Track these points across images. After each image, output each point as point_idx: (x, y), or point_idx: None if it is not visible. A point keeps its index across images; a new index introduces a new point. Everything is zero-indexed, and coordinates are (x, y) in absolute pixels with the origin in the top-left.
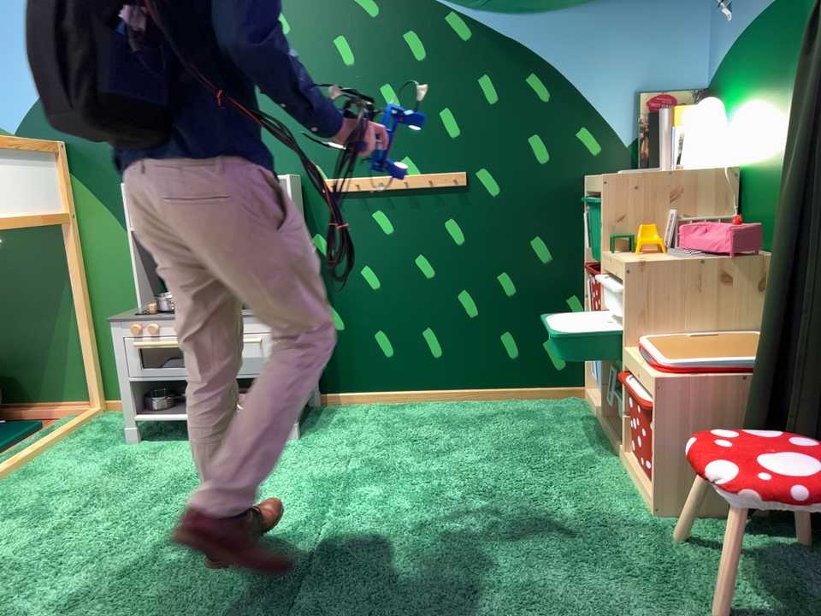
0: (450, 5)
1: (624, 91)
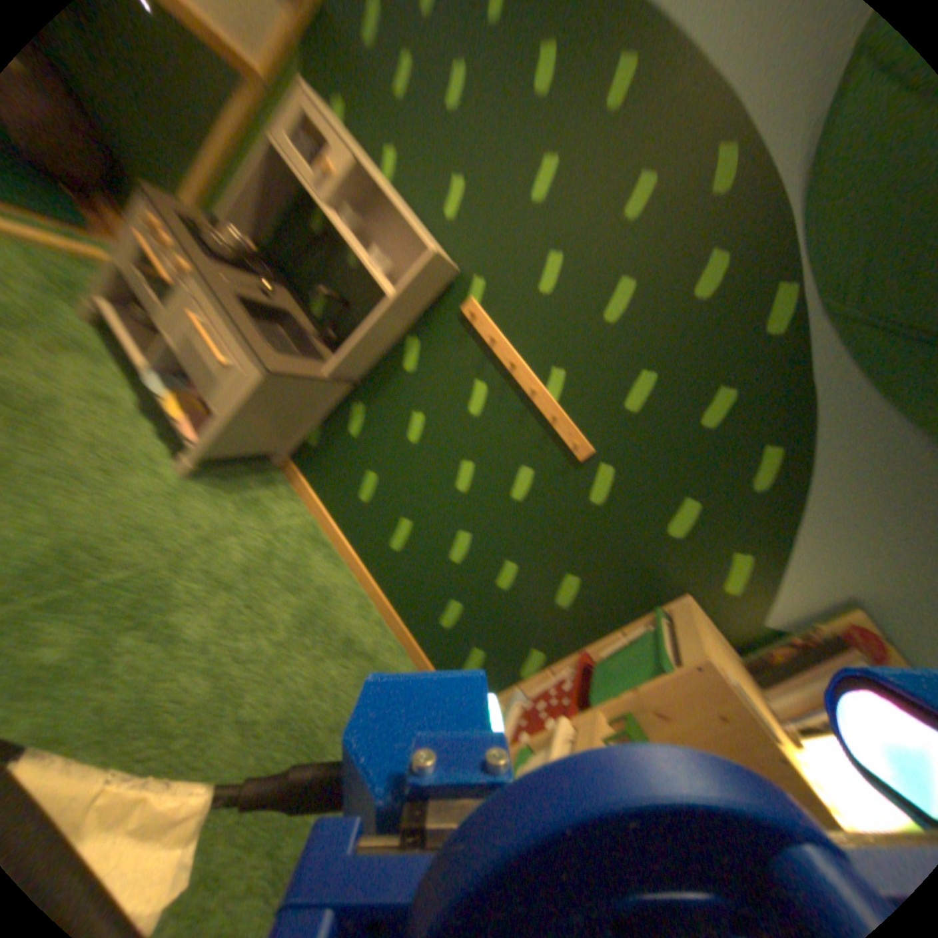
0: (807, 276)
1: (848, 584)
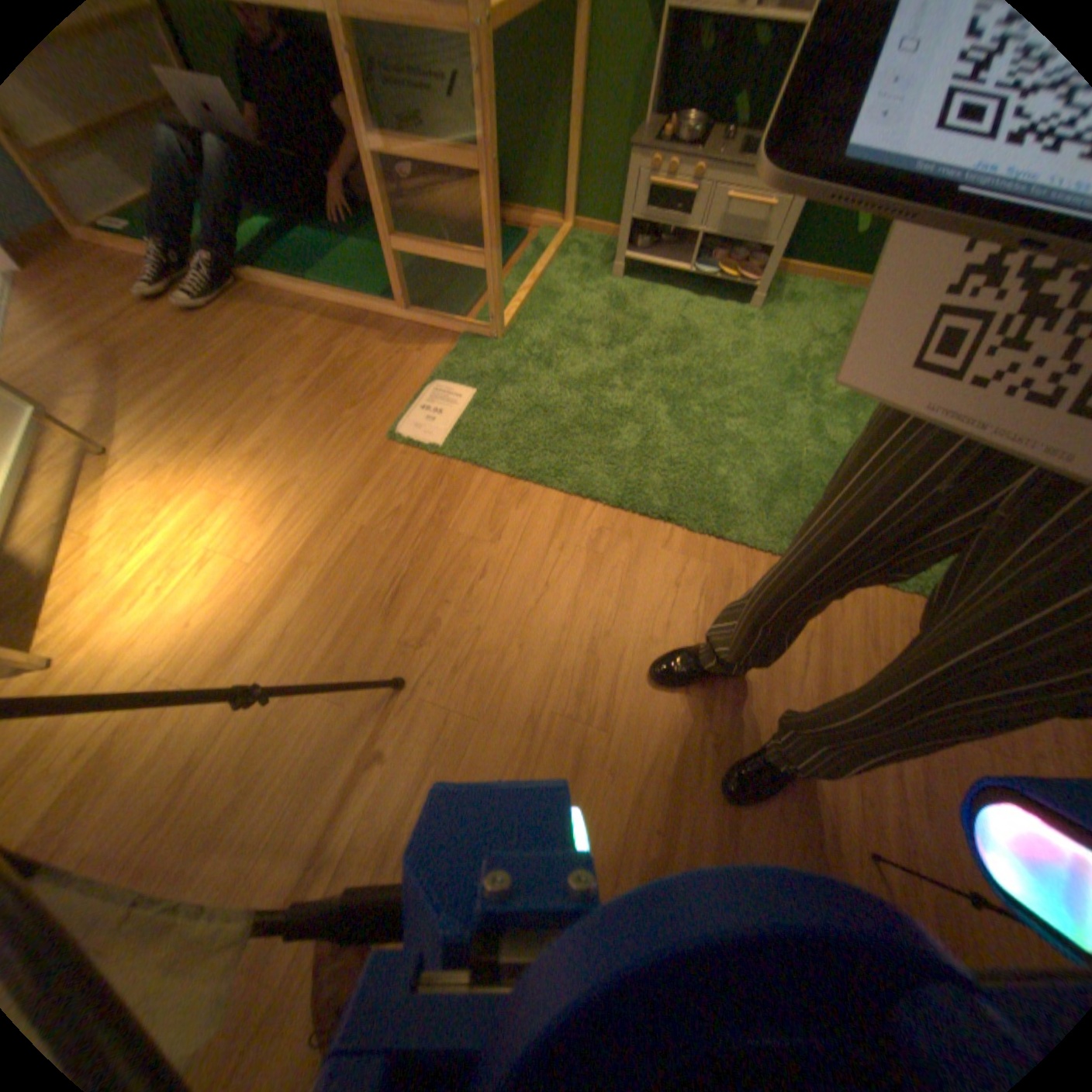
0: None
1: None
